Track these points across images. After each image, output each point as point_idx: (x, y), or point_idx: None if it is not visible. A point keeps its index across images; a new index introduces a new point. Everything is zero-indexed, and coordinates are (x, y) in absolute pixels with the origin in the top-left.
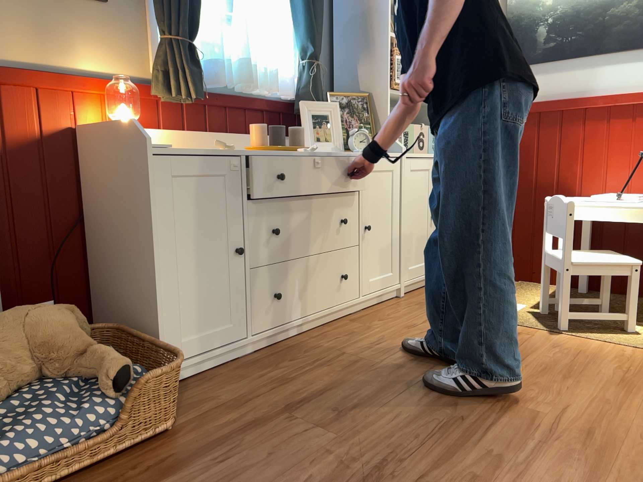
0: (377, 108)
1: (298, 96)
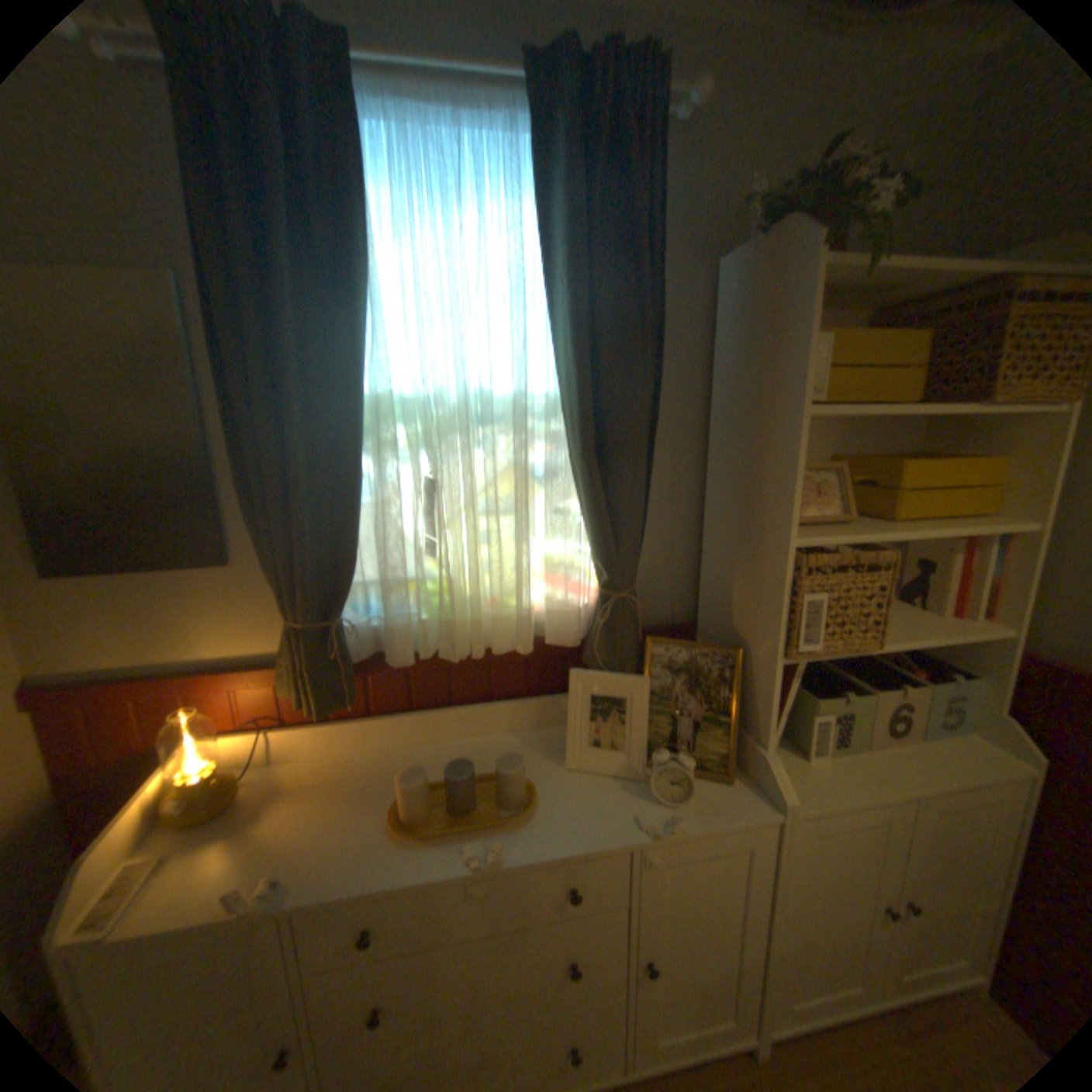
0: (757, 681)
1: (589, 639)
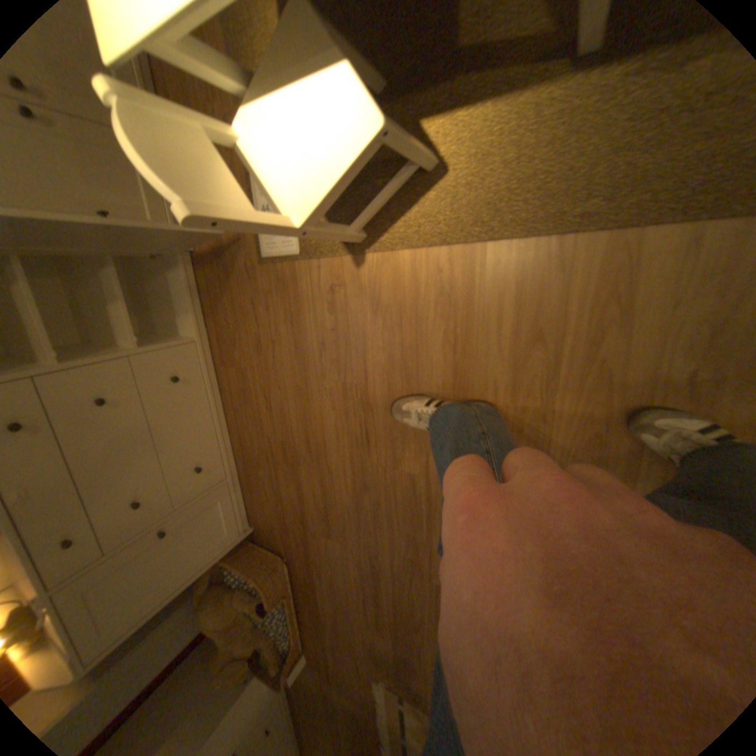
0: None
1: None
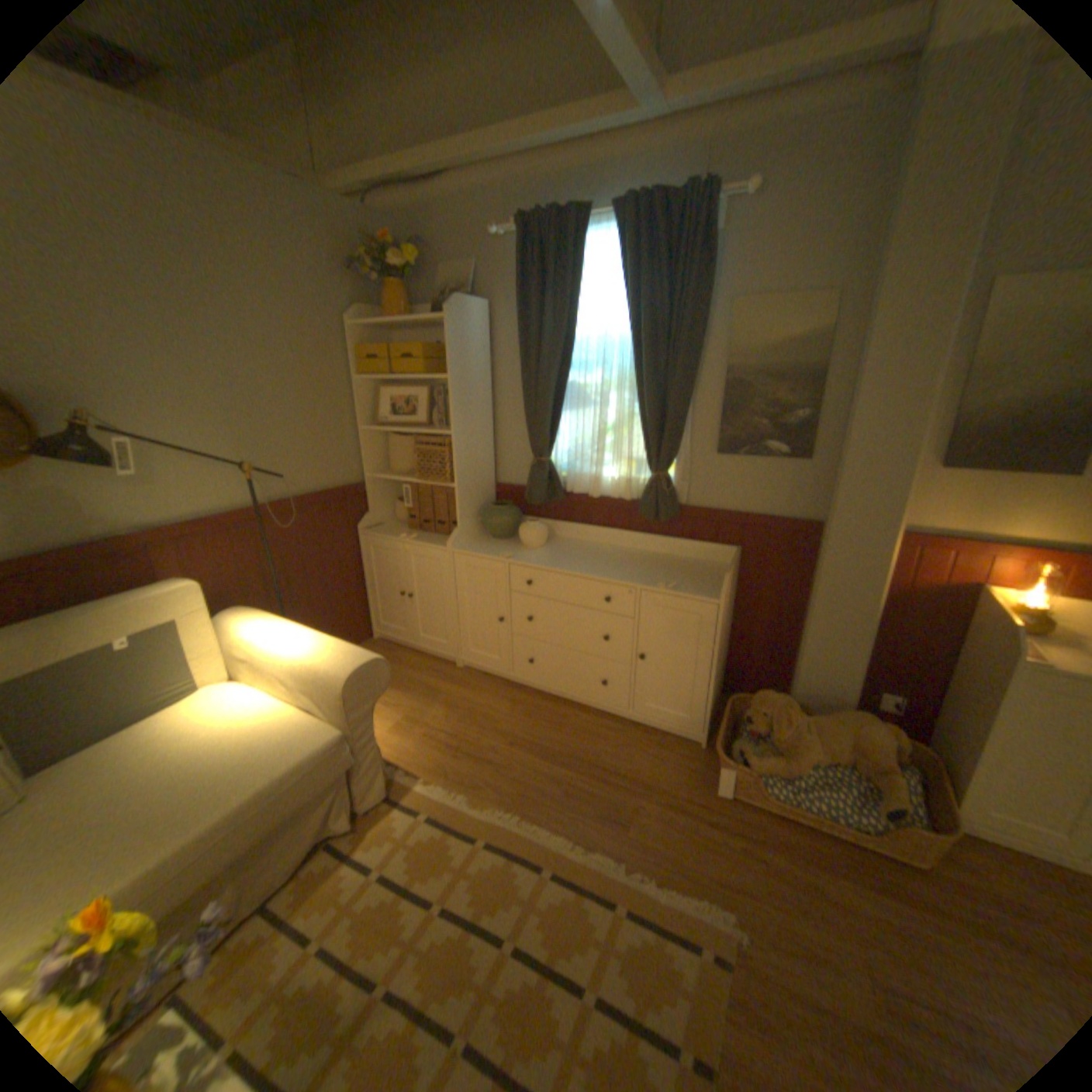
0: None
1: None
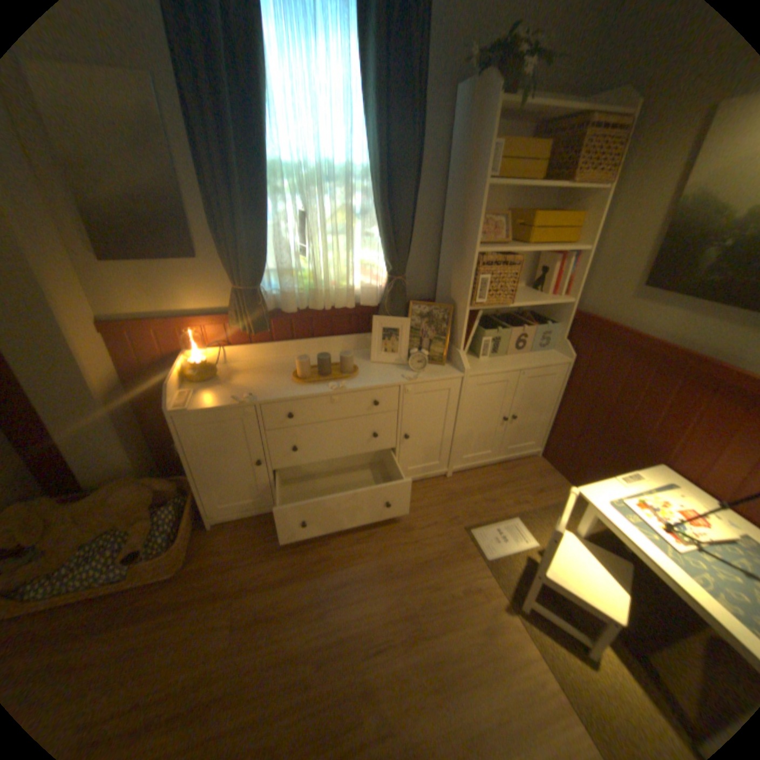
0: (458, 320)
1: (381, 303)
